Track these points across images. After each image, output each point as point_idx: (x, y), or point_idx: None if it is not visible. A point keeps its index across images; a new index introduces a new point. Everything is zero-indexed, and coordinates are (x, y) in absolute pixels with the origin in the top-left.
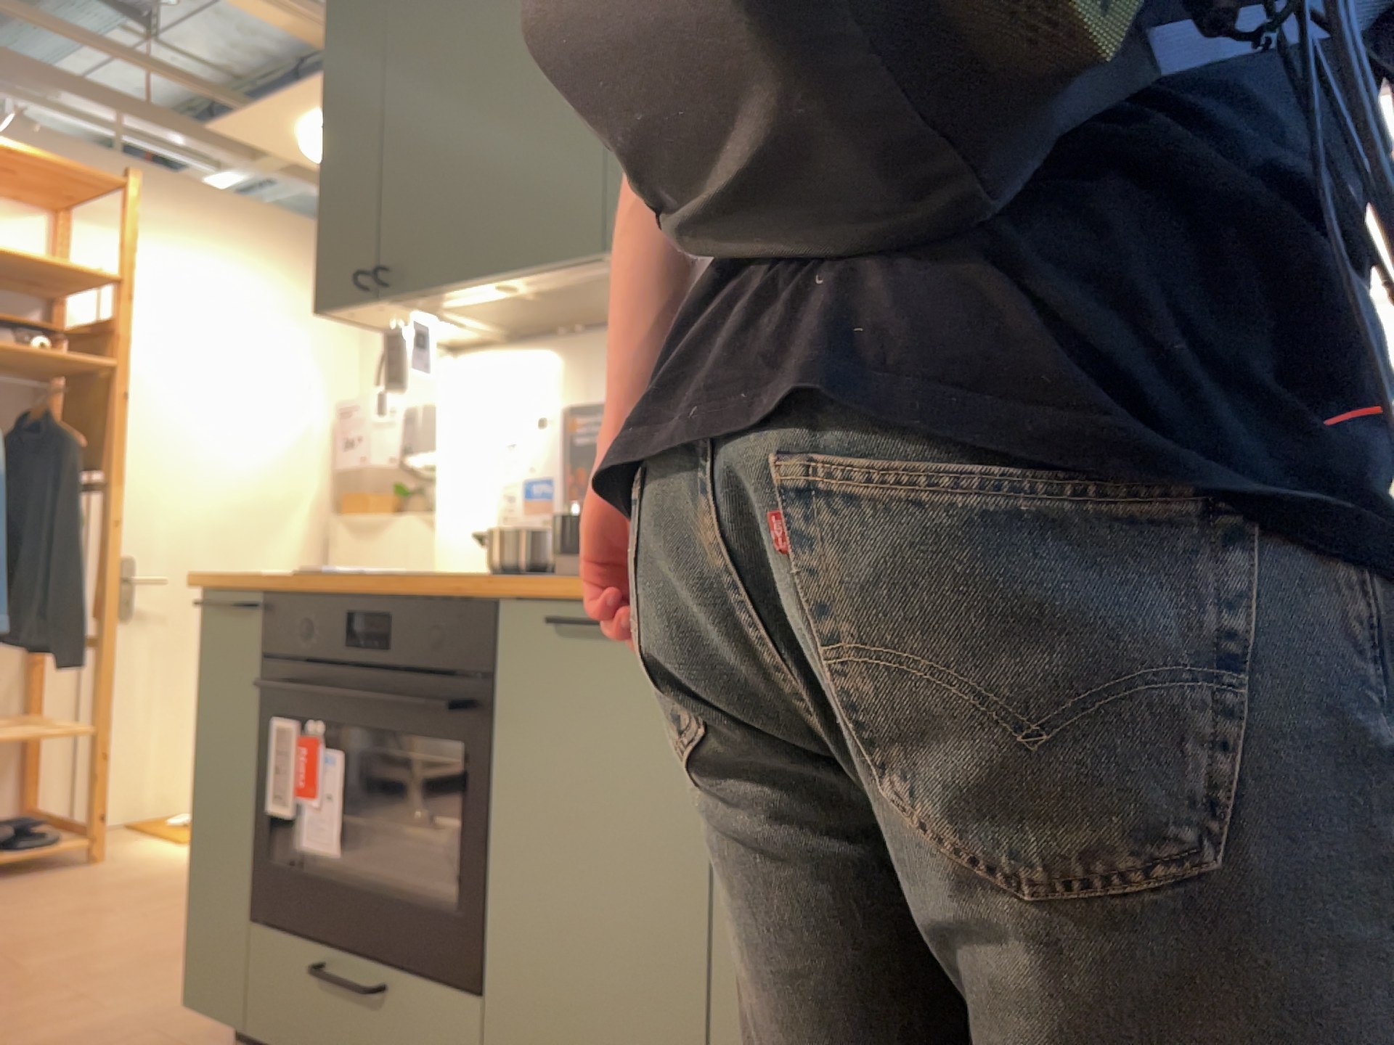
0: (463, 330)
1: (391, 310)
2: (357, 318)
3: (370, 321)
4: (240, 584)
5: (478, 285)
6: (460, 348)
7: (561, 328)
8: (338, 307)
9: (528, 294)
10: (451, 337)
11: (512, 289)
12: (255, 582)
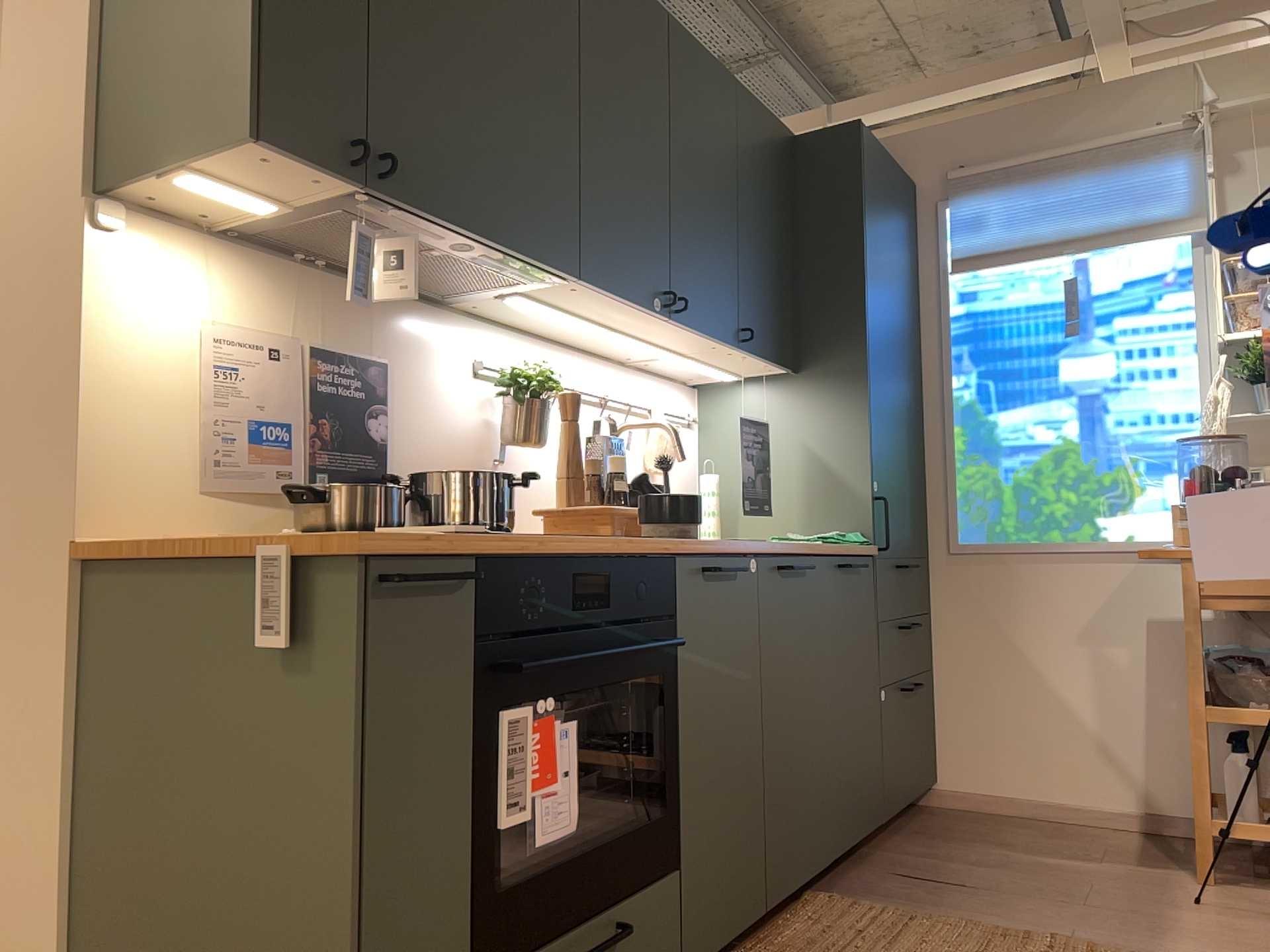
0: (243, 212)
1: (321, 185)
2: (255, 161)
3: (238, 166)
4: (451, 547)
5: (465, 235)
6: (123, 201)
7: (305, 254)
8: (286, 151)
9: (431, 247)
10: (167, 195)
11: (459, 247)
12: (478, 544)
